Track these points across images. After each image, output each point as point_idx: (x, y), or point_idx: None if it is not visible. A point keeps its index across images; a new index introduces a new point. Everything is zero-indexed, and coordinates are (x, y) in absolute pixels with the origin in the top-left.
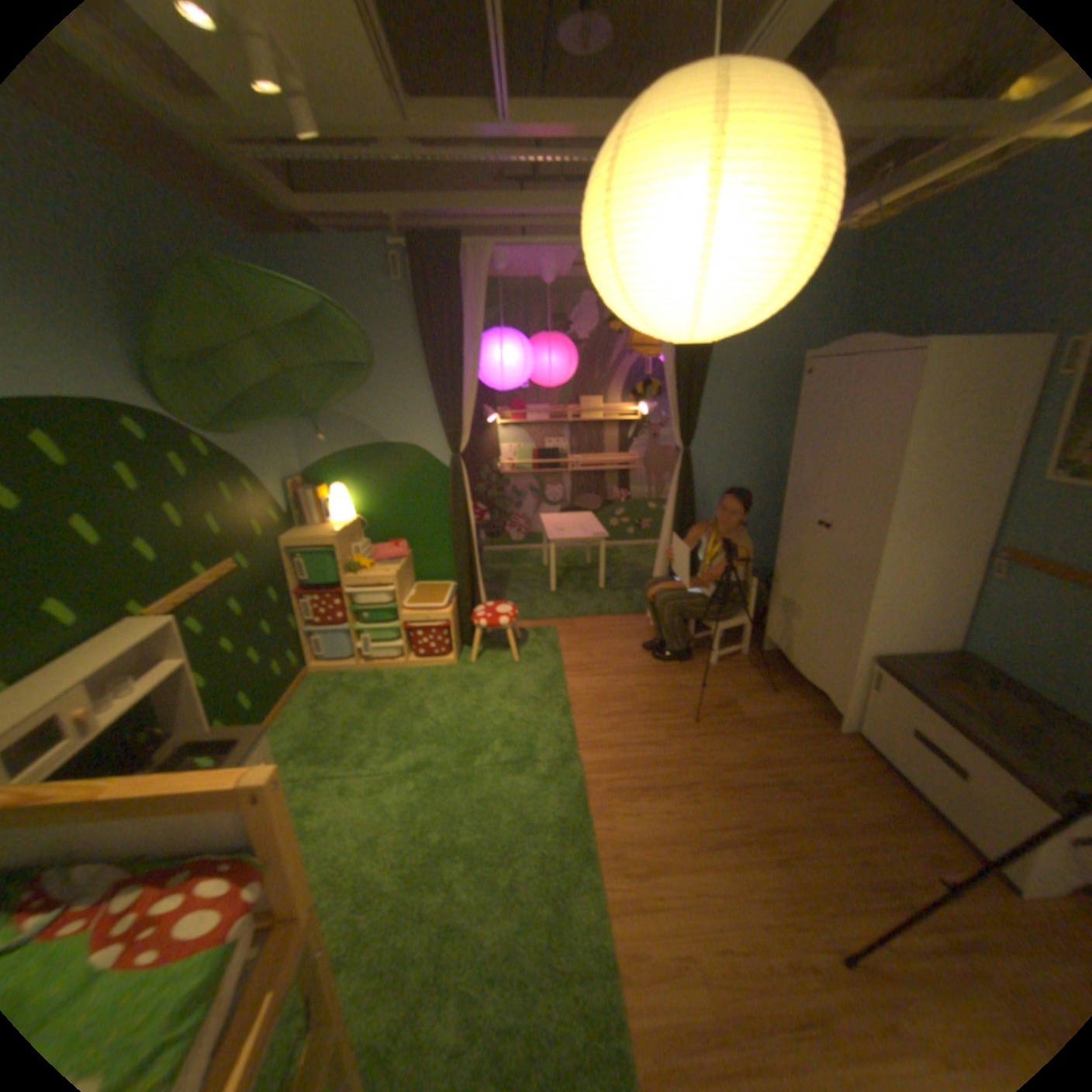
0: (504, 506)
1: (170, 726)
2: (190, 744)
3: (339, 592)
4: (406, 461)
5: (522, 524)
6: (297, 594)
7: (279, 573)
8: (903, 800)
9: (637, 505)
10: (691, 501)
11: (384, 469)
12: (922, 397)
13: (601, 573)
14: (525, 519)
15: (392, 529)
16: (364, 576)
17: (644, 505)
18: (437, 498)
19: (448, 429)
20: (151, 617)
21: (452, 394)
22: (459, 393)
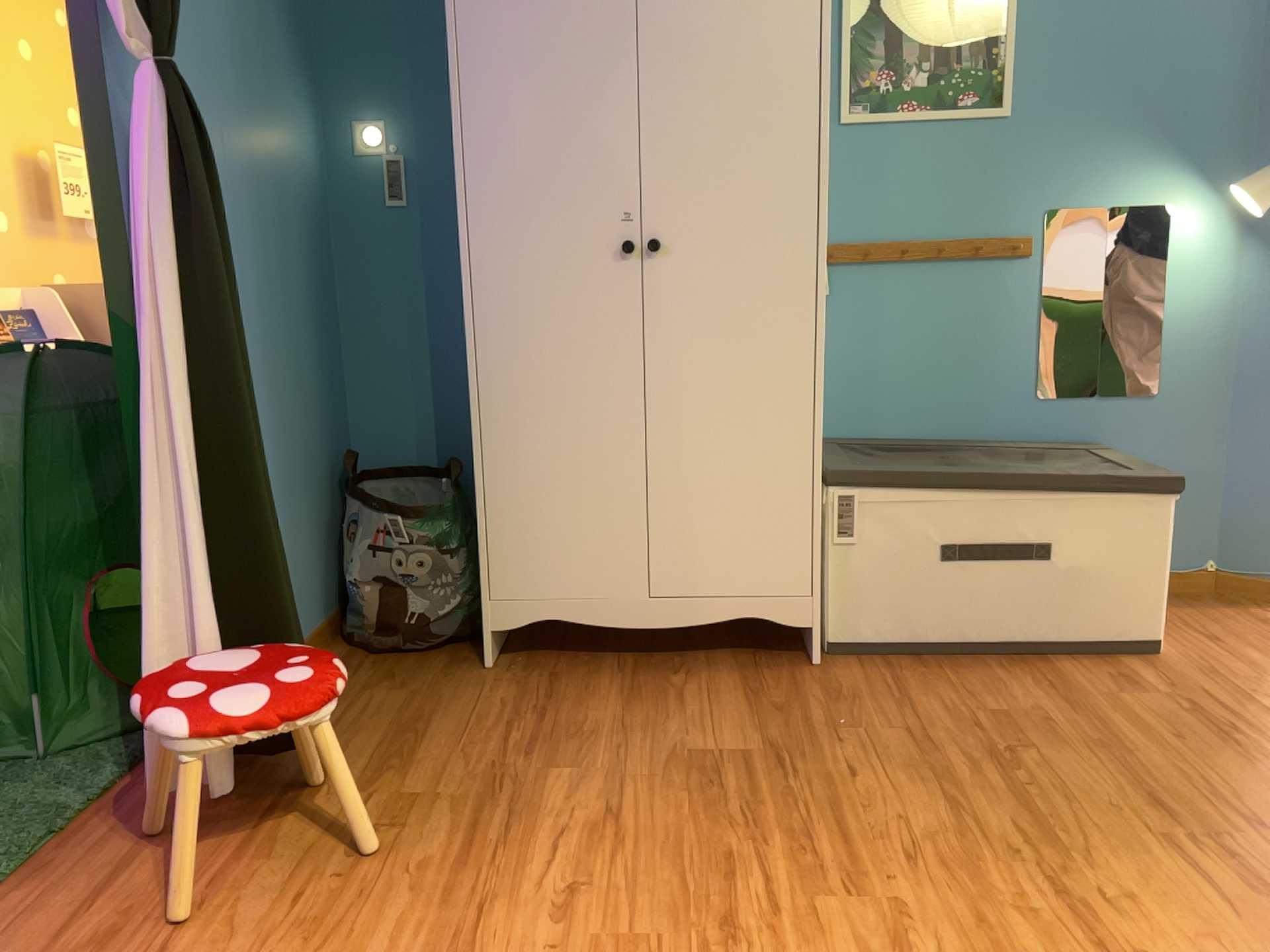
0: None
1: None
2: None
3: None
4: None
5: None
6: None
7: None
8: (983, 664)
9: None
10: (226, 257)
11: None
12: None
13: None
14: None
15: None
16: None
17: None
18: None
19: None
20: None
21: None
22: None
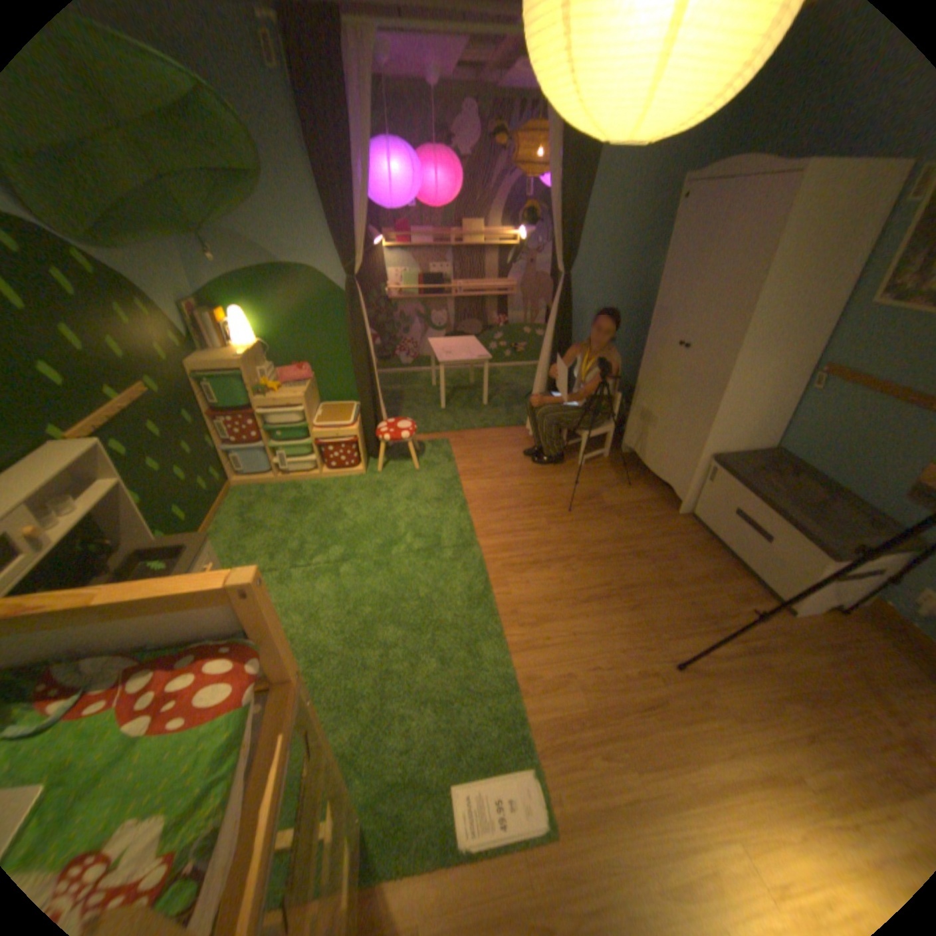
0: (394, 331)
1: (116, 536)
2: (141, 550)
3: (252, 413)
4: (301, 283)
5: (411, 347)
6: (211, 416)
7: (190, 396)
8: (721, 559)
9: (514, 330)
10: (569, 324)
11: (280, 291)
12: (790, 223)
13: (486, 392)
14: (414, 343)
15: (294, 352)
16: (274, 397)
17: (520, 329)
18: (336, 321)
19: (342, 249)
20: (75, 439)
21: (343, 210)
22: (351, 210)
